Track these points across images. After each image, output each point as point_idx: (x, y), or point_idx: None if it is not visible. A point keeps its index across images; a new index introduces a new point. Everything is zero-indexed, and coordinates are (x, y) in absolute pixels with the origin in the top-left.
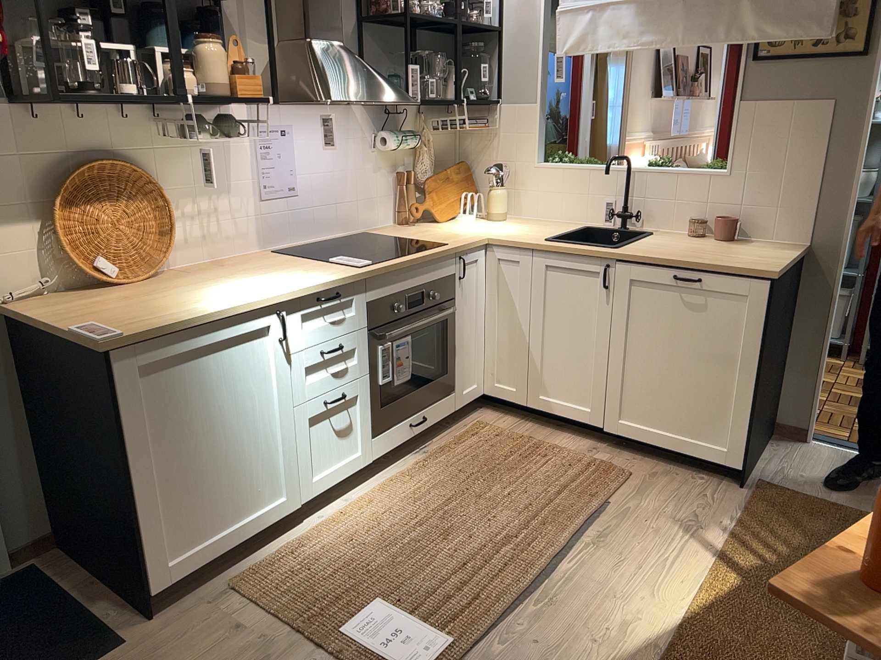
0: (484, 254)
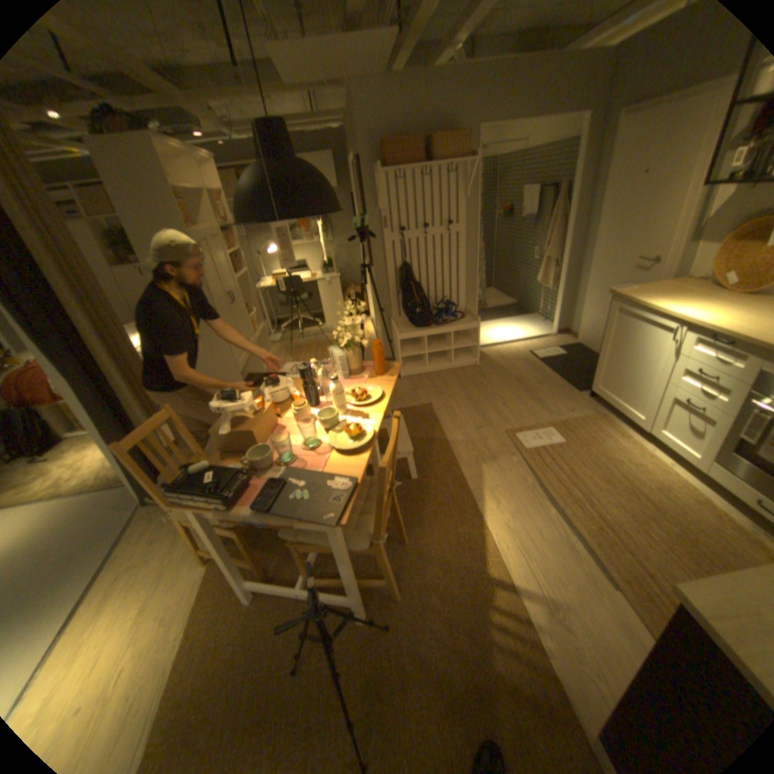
0: None
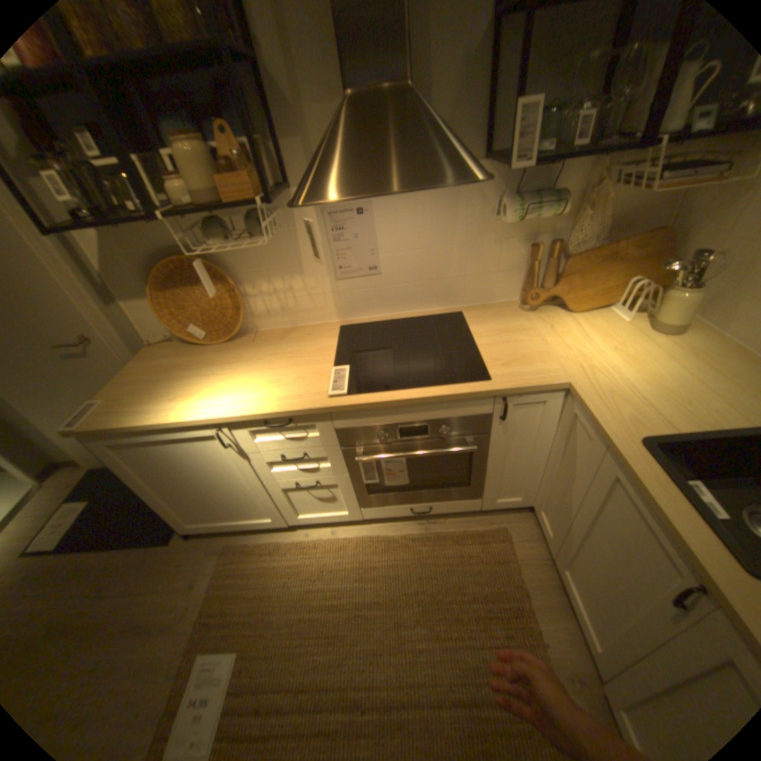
0: (560, 397)
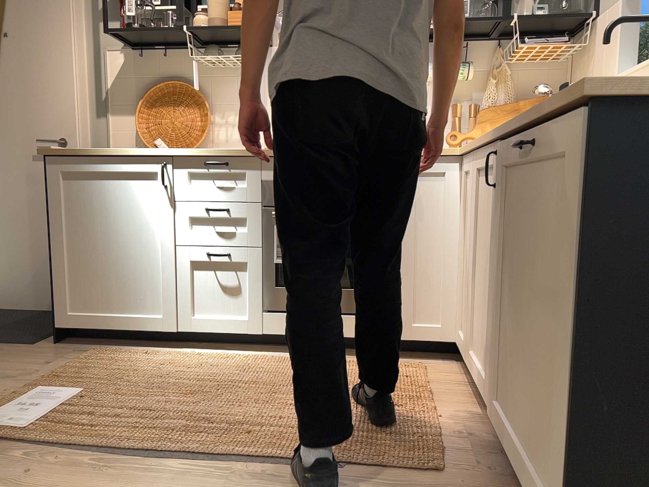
0: (458, 169)
